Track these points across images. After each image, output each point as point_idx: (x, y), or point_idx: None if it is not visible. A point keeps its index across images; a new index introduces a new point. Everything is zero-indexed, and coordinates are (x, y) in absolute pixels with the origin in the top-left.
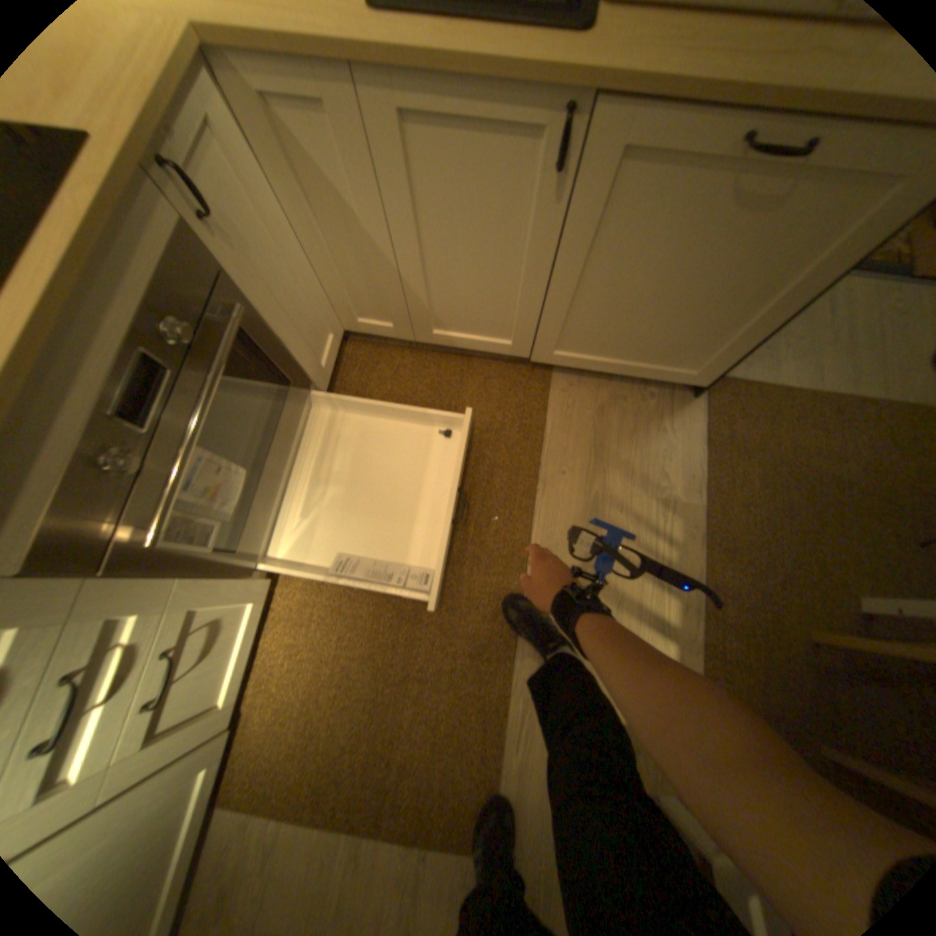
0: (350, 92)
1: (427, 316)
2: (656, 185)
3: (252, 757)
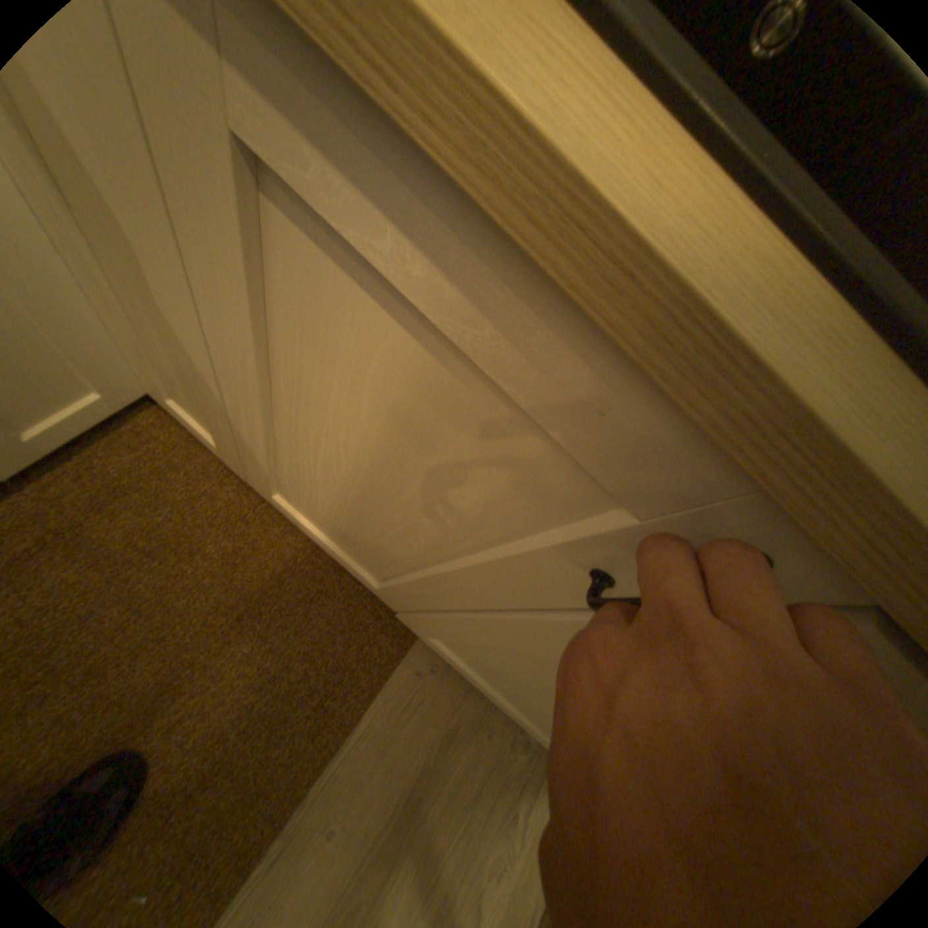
0: None
1: (264, 481)
2: None
3: None
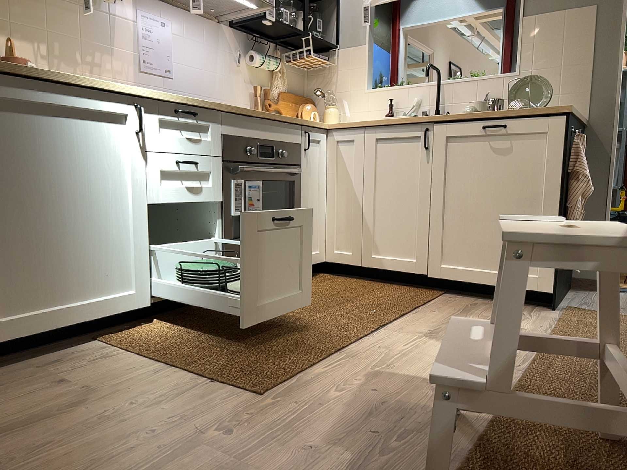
0: (364, 136)
1: (372, 242)
2: (462, 151)
3: (141, 331)
